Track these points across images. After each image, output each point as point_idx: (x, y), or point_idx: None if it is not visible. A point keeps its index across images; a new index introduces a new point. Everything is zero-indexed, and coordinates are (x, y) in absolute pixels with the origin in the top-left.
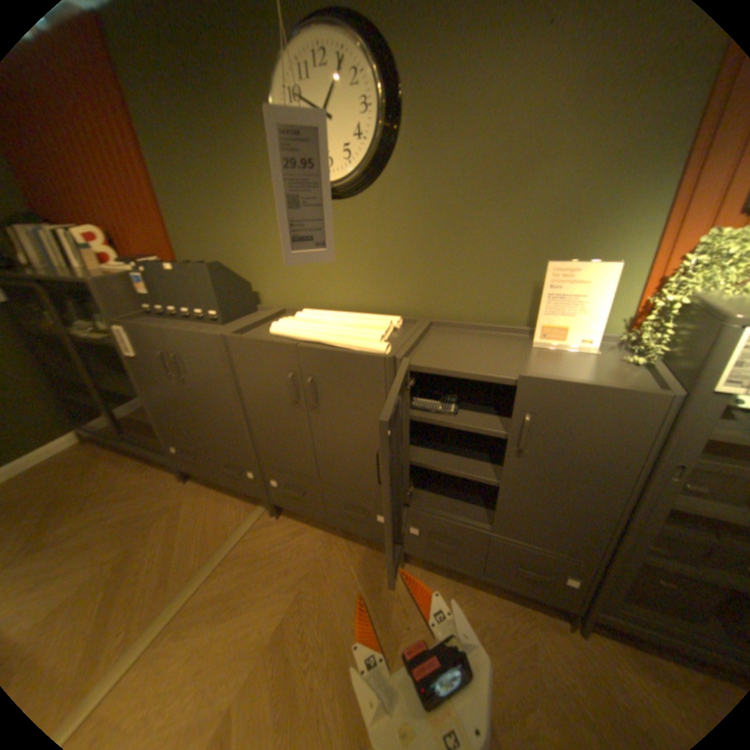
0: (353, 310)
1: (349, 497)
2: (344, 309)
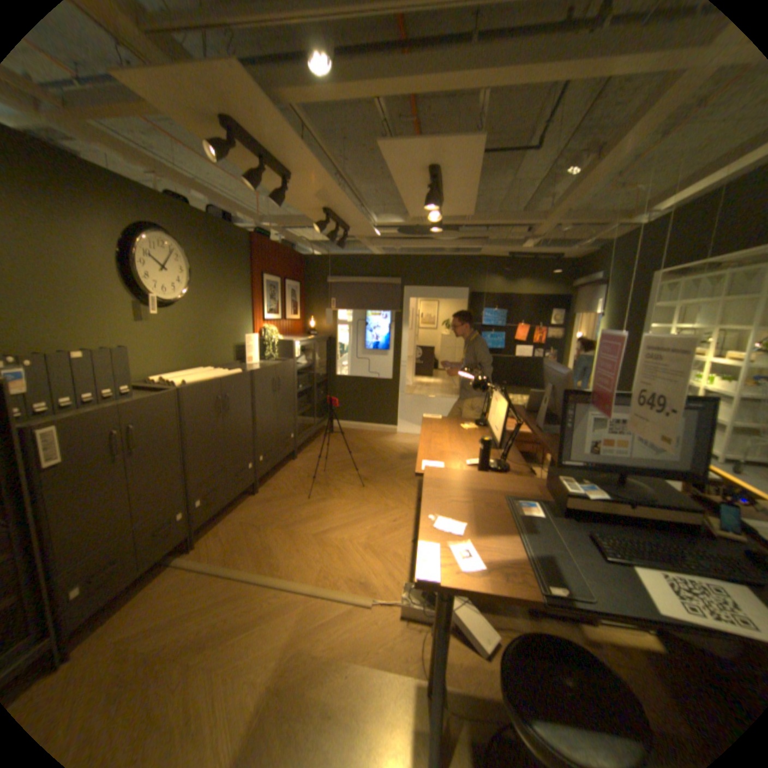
0: (169, 372)
1: (238, 464)
2: (163, 373)
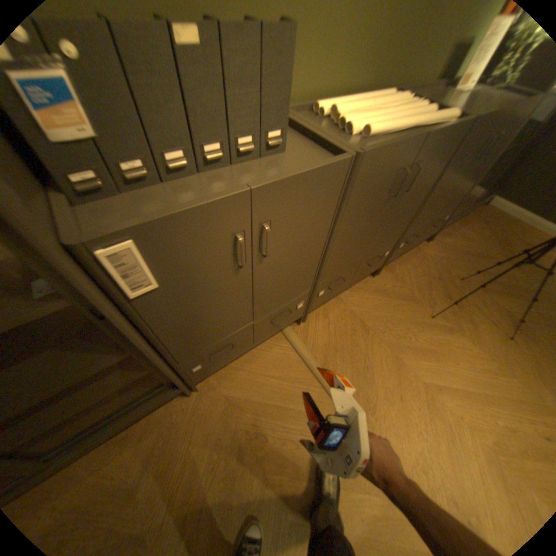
0: (346, 91)
1: (377, 253)
2: (339, 93)
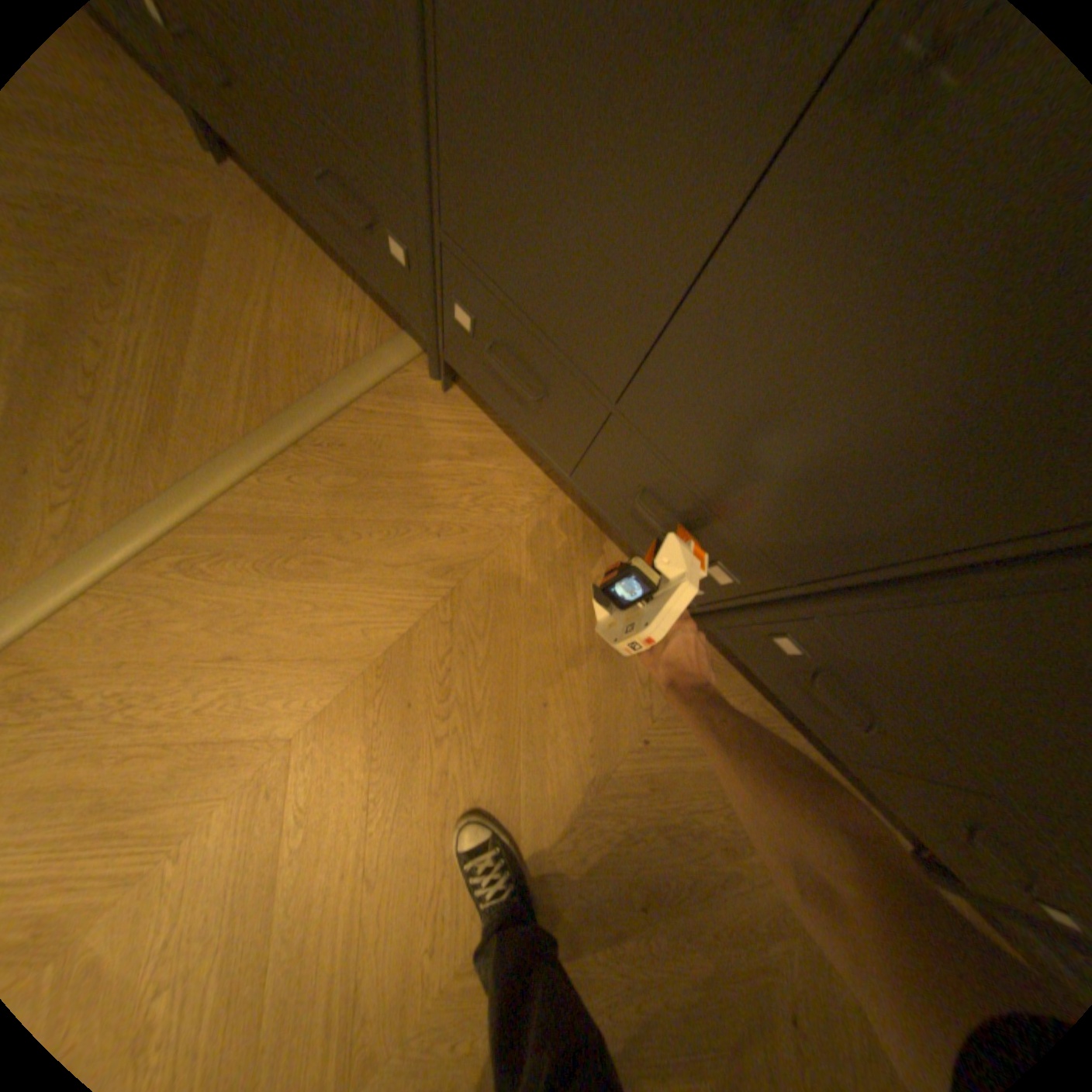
0: None
1: (680, 494)
2: None
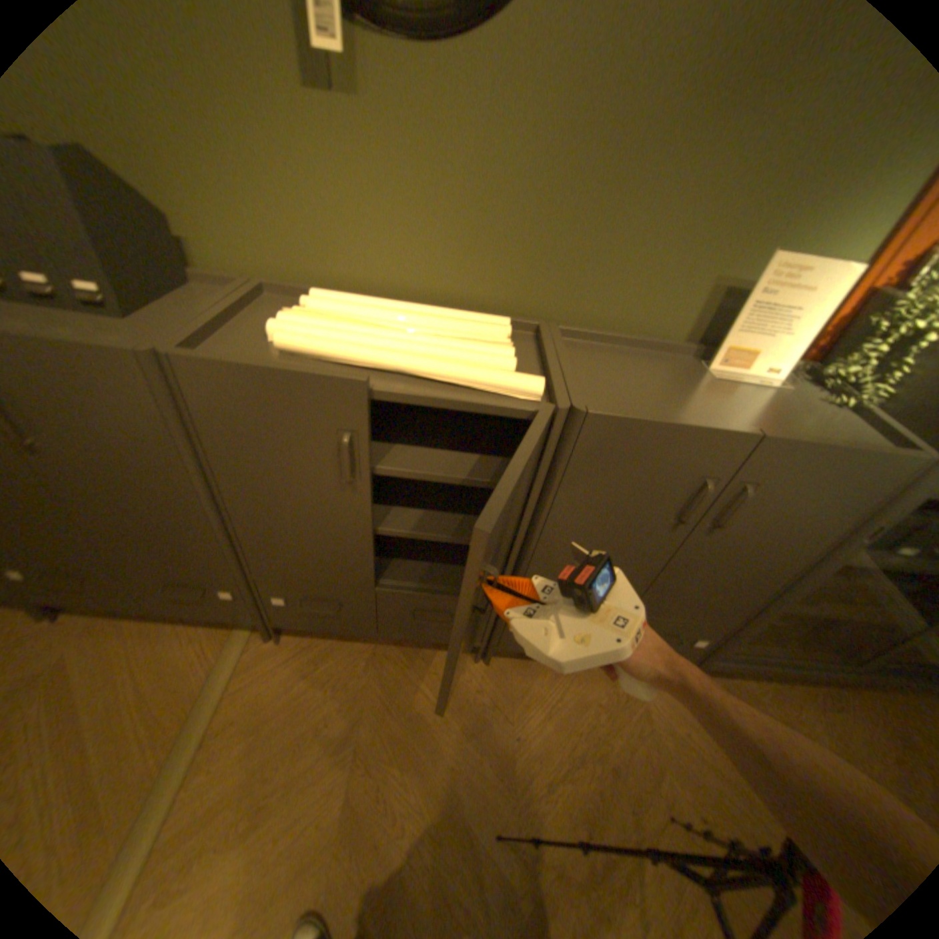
0: (413, 296)
1: (428, 602)
2: (394, 293)
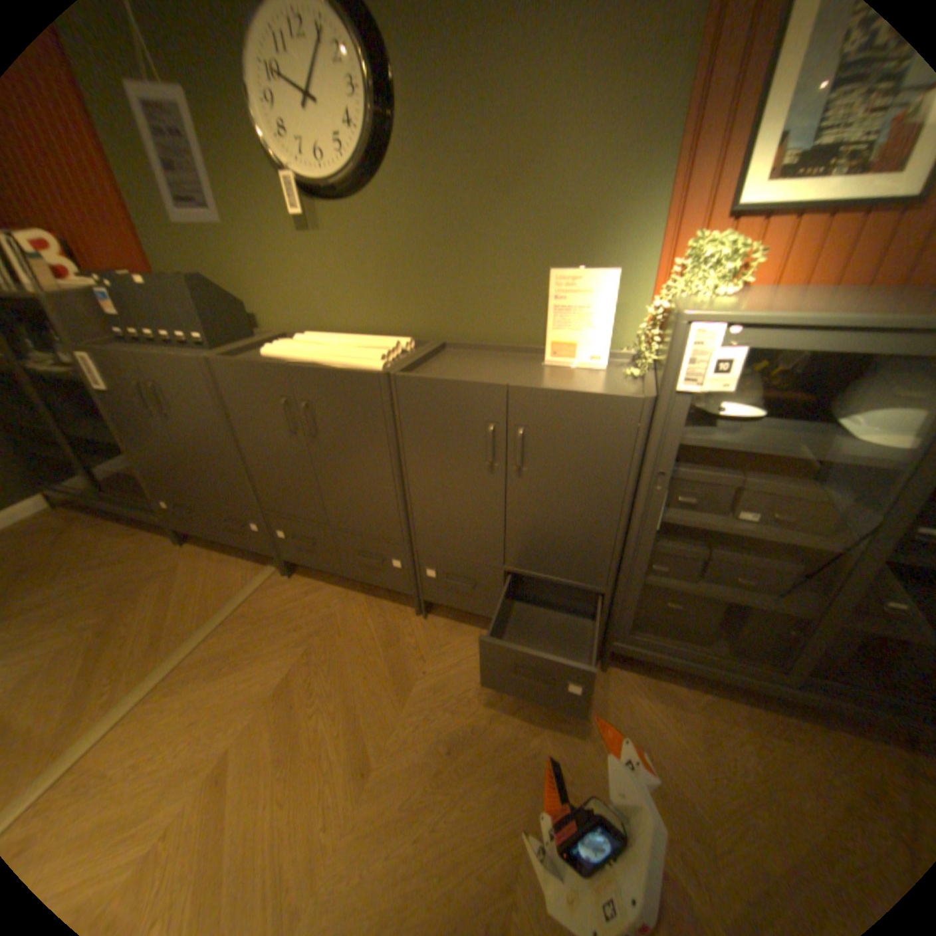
0: (363, 332)
1: (362, 541)
2: (353, 332)
